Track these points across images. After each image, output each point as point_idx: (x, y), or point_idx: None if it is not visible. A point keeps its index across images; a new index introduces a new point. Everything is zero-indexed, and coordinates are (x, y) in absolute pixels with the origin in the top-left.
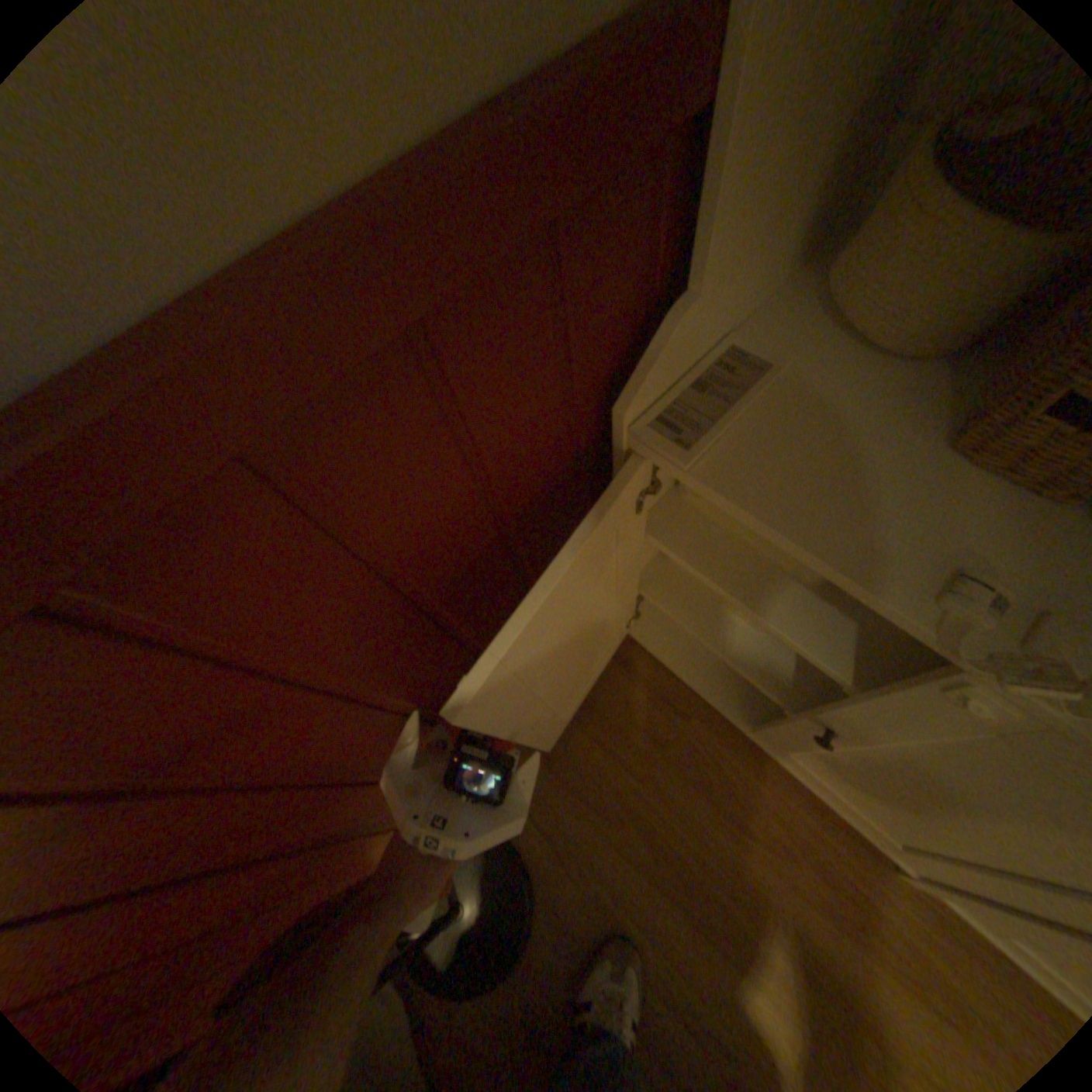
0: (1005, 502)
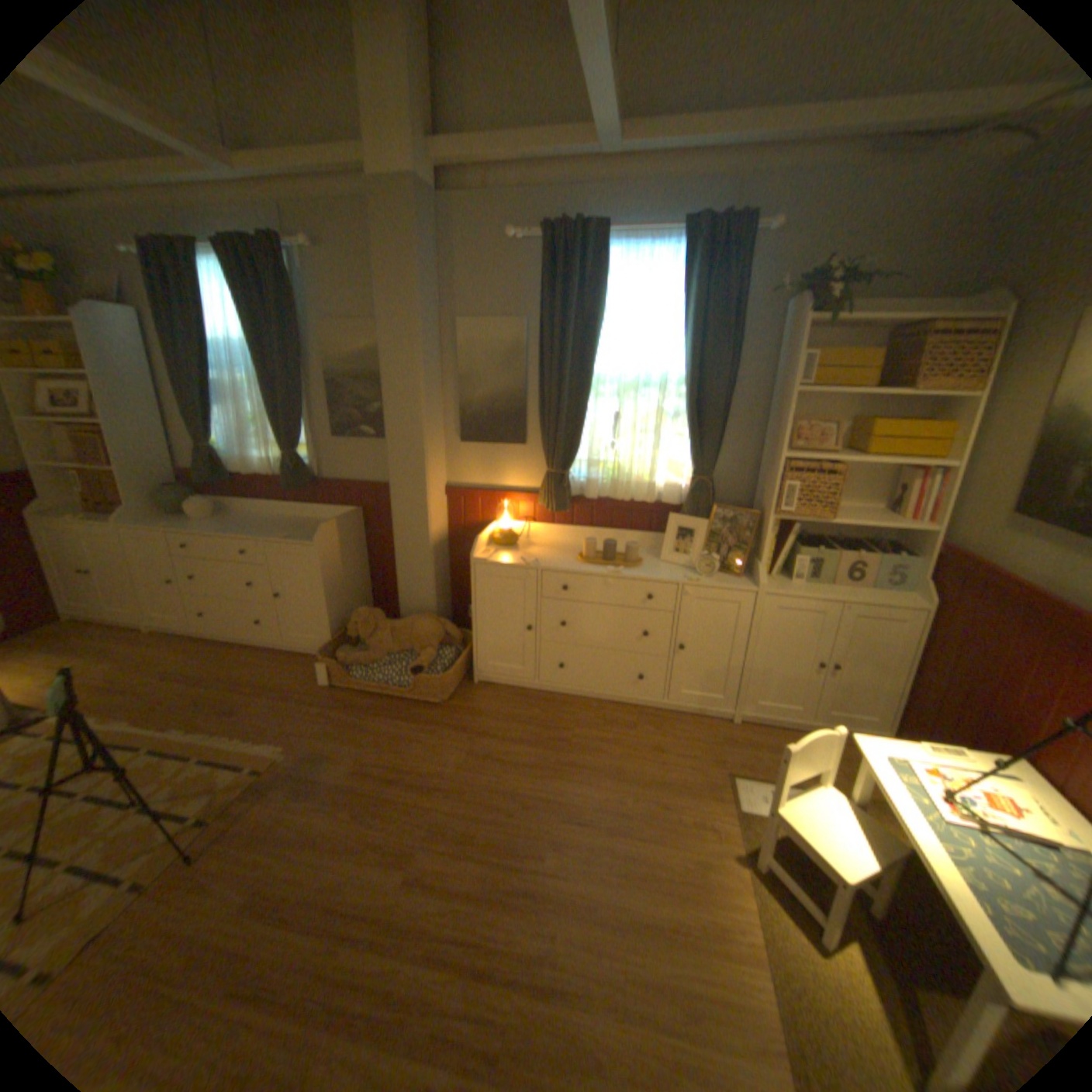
0: (82, 516)
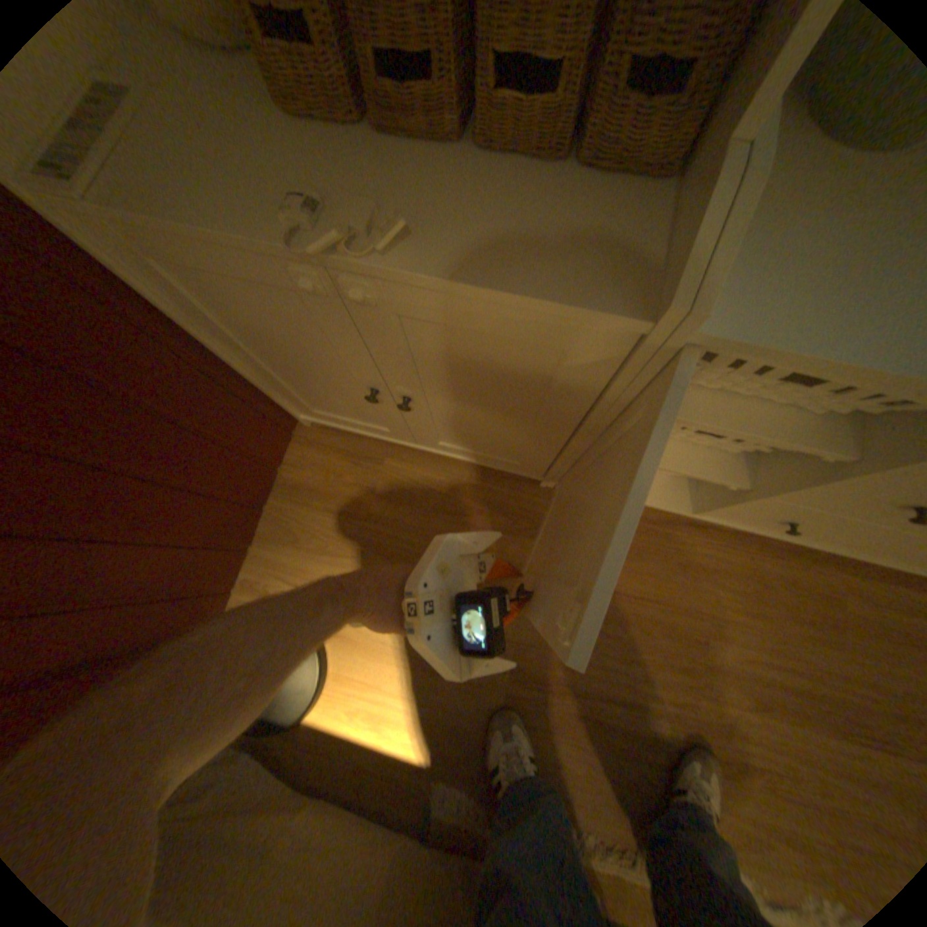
0: (308, 134)
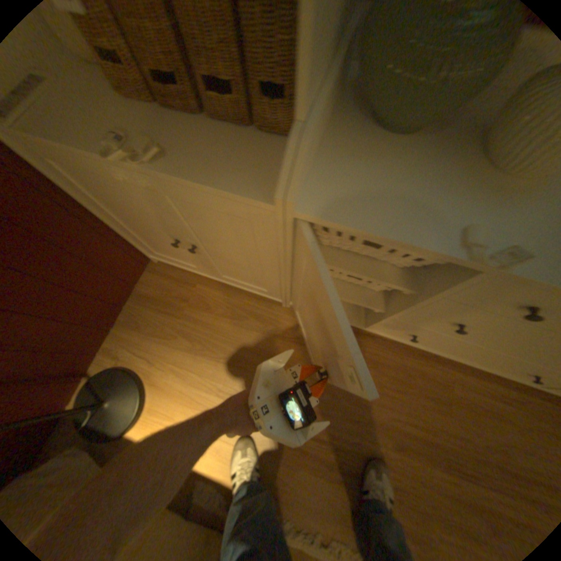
0: (125, 106)
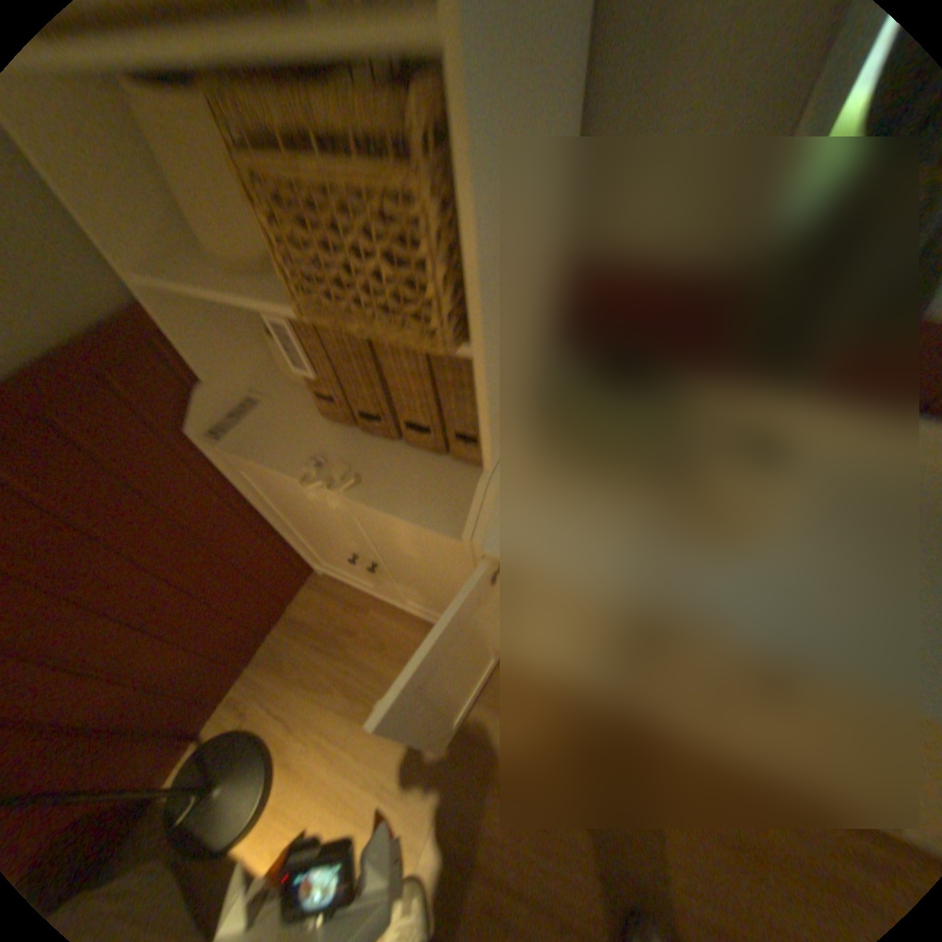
0: (329, 430)
